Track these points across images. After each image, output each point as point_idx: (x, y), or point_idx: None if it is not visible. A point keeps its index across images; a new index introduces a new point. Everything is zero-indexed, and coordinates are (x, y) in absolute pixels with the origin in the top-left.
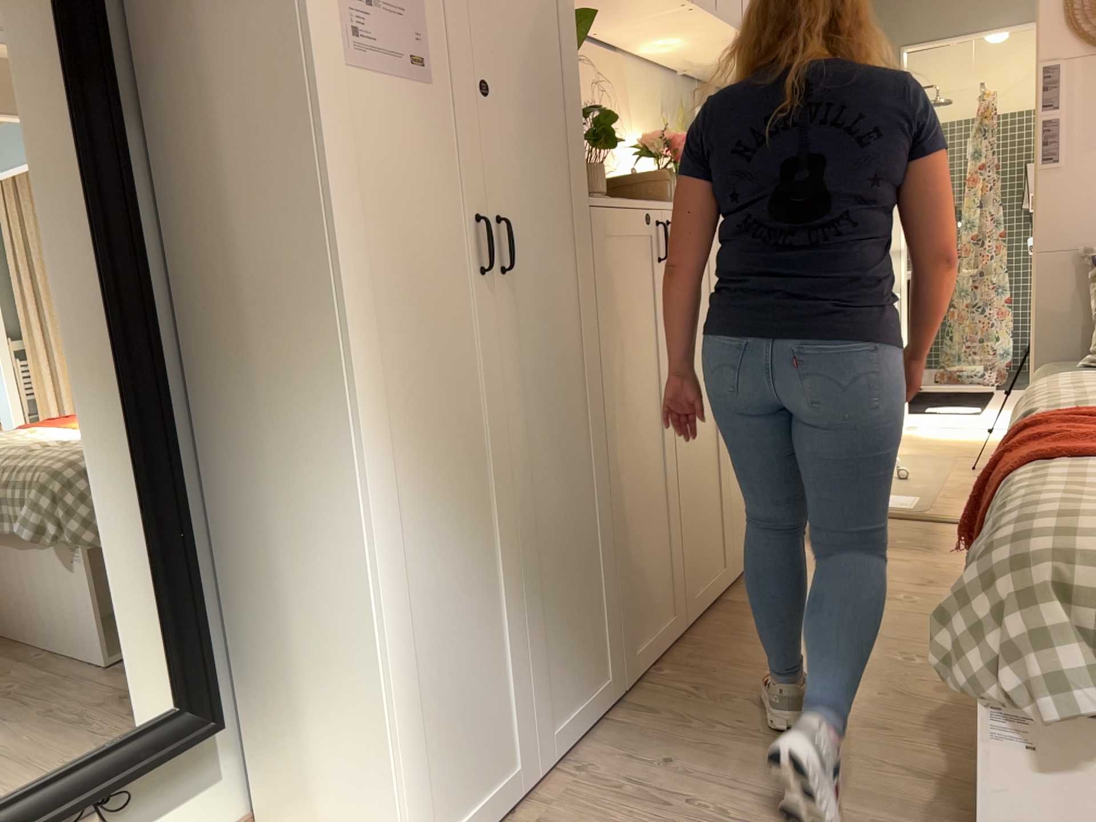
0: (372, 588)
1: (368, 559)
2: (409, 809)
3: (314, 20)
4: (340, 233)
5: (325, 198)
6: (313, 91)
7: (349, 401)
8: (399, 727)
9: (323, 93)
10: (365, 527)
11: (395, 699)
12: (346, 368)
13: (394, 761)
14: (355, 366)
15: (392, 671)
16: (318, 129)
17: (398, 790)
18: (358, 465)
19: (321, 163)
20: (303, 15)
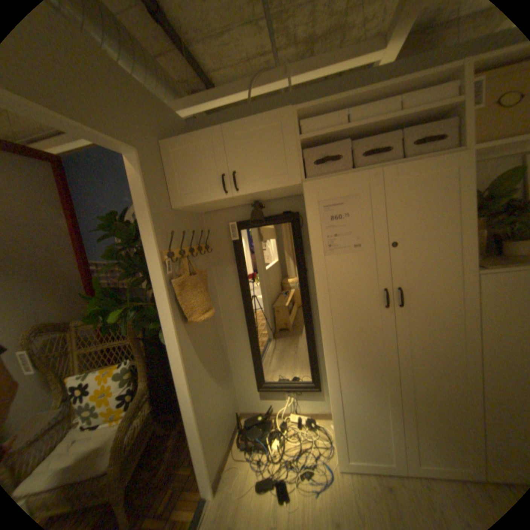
0: (329, 389)
1: (328, 381)
2: (340, 447)
3: (316, 249)
4: (322, 301)
5: (317, 293)
6: (314, 267)
7: (324, 342)
8: (338, 426)
9: (318, 266)
10: (328, 374)
11: (337, 418)
12: (323, 334)
13: (335, 433)
14: (326, 334)
15: (336, 411)
16: (315, 276)
17: (336, 440)
18: (326, 358)
19: (316, 284)
20: (312, 249)
